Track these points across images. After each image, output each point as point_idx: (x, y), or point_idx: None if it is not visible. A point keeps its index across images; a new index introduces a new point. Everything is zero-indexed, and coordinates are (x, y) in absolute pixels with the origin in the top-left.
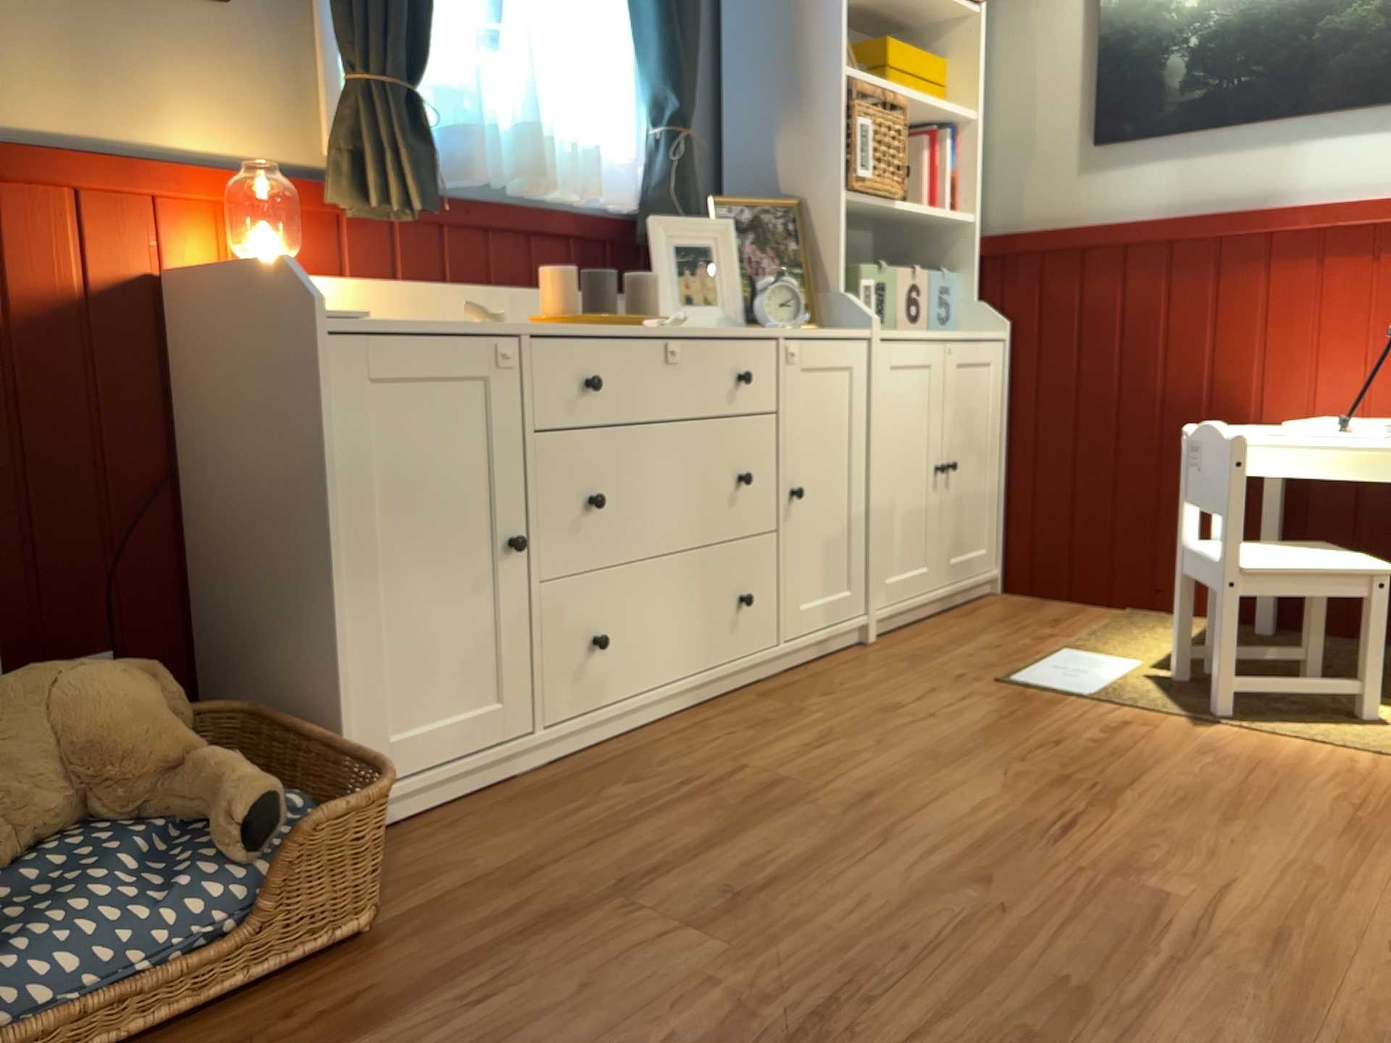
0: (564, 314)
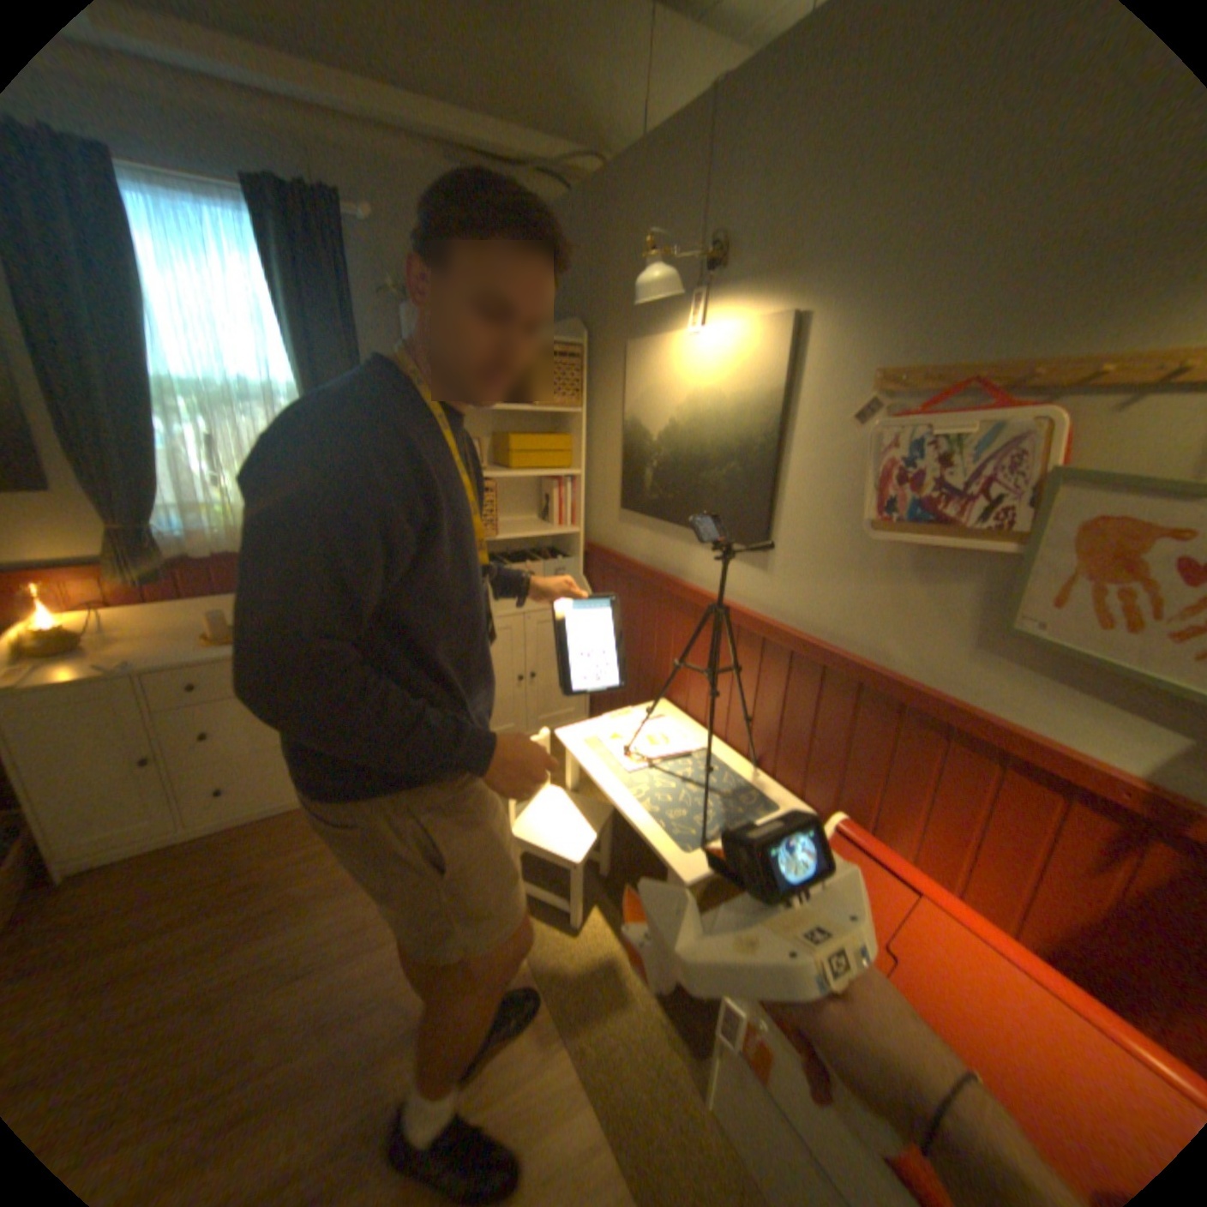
0: (208, 642)
